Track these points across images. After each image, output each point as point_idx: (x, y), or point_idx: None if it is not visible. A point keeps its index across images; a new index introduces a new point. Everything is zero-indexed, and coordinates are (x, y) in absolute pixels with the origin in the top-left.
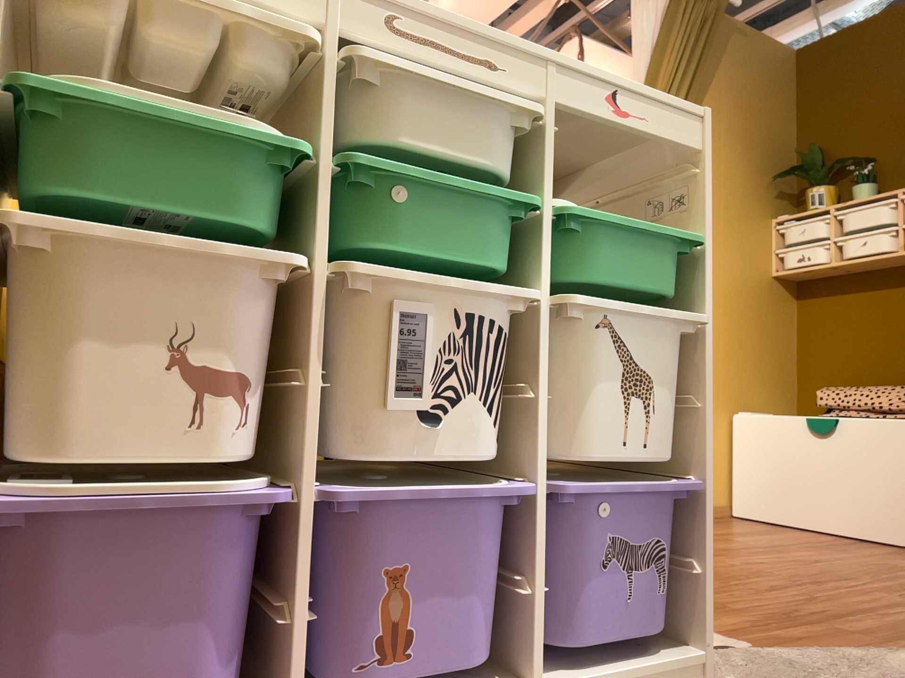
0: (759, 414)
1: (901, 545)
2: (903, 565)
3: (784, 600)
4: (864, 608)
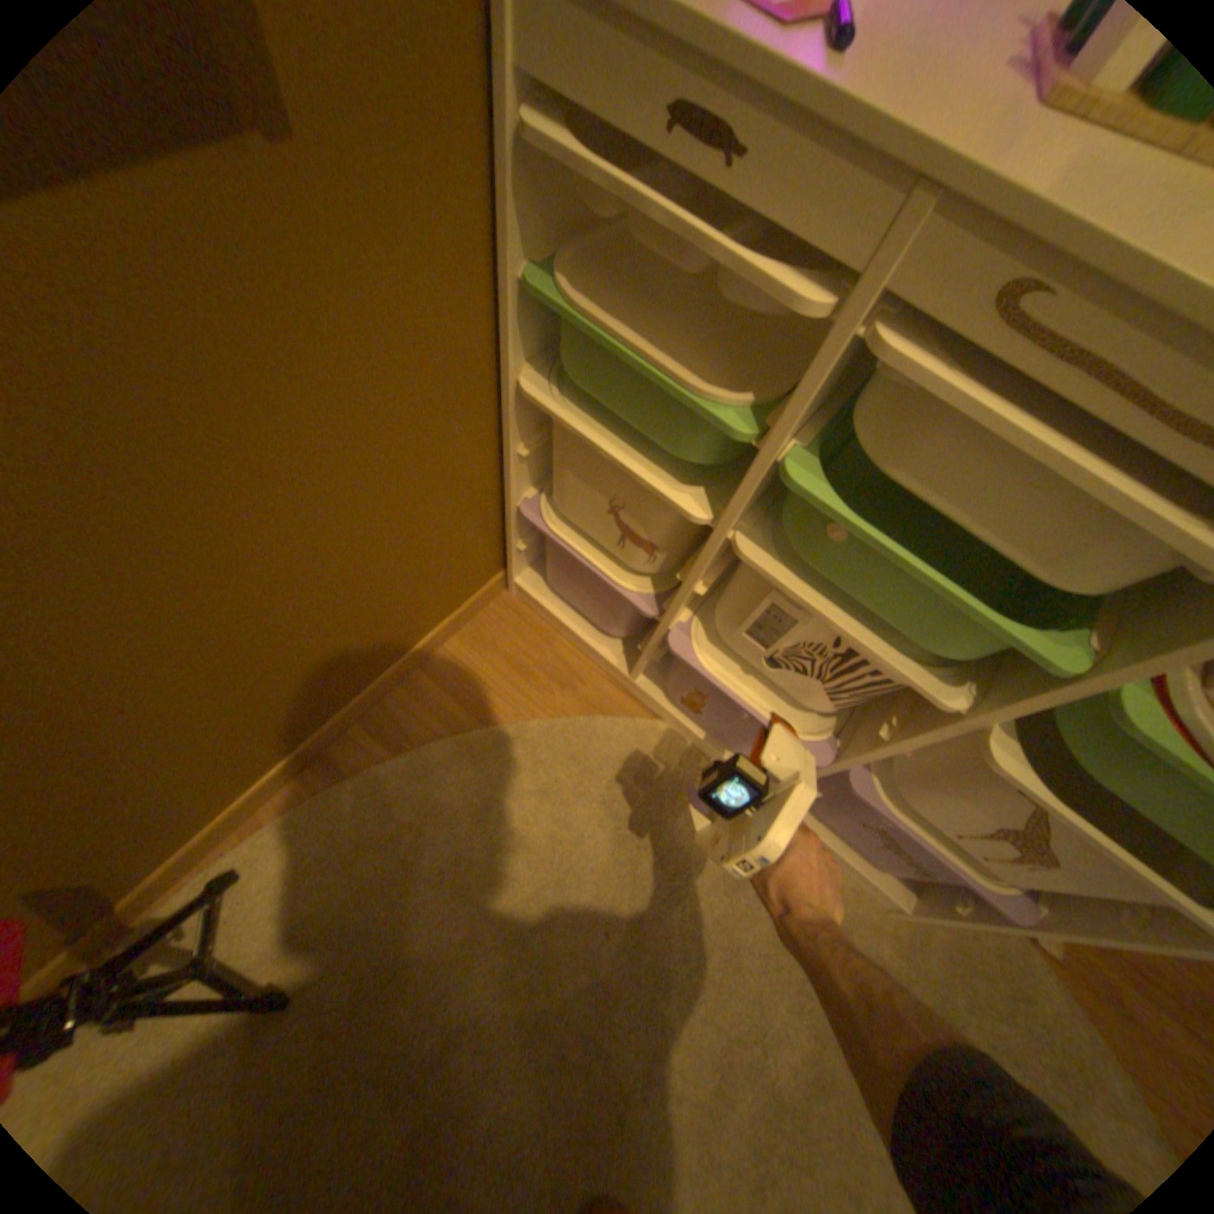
0: None
1: None
2: None
3: None
4: None
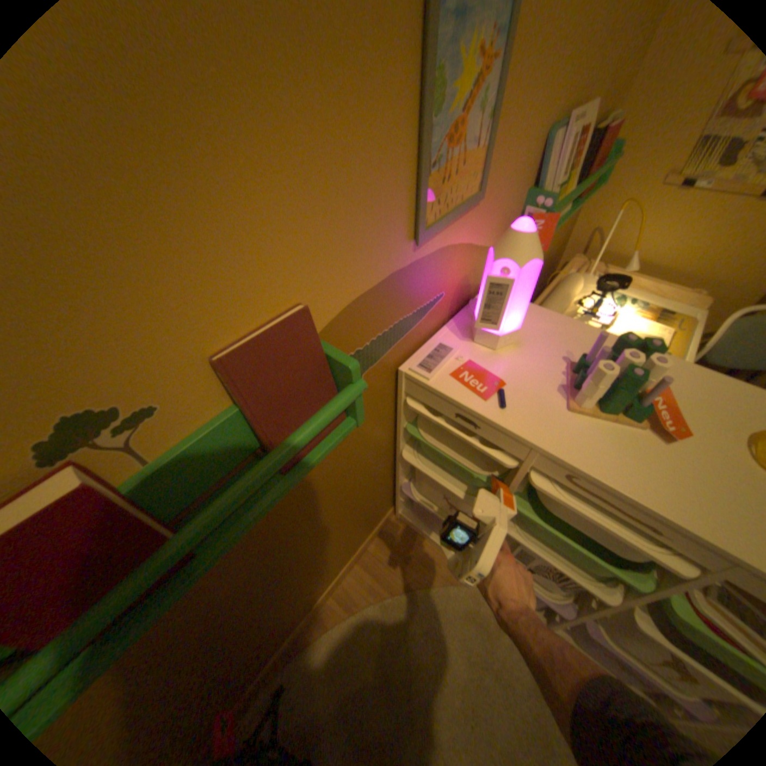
0: None
1: None
2: None
3: None
4: None
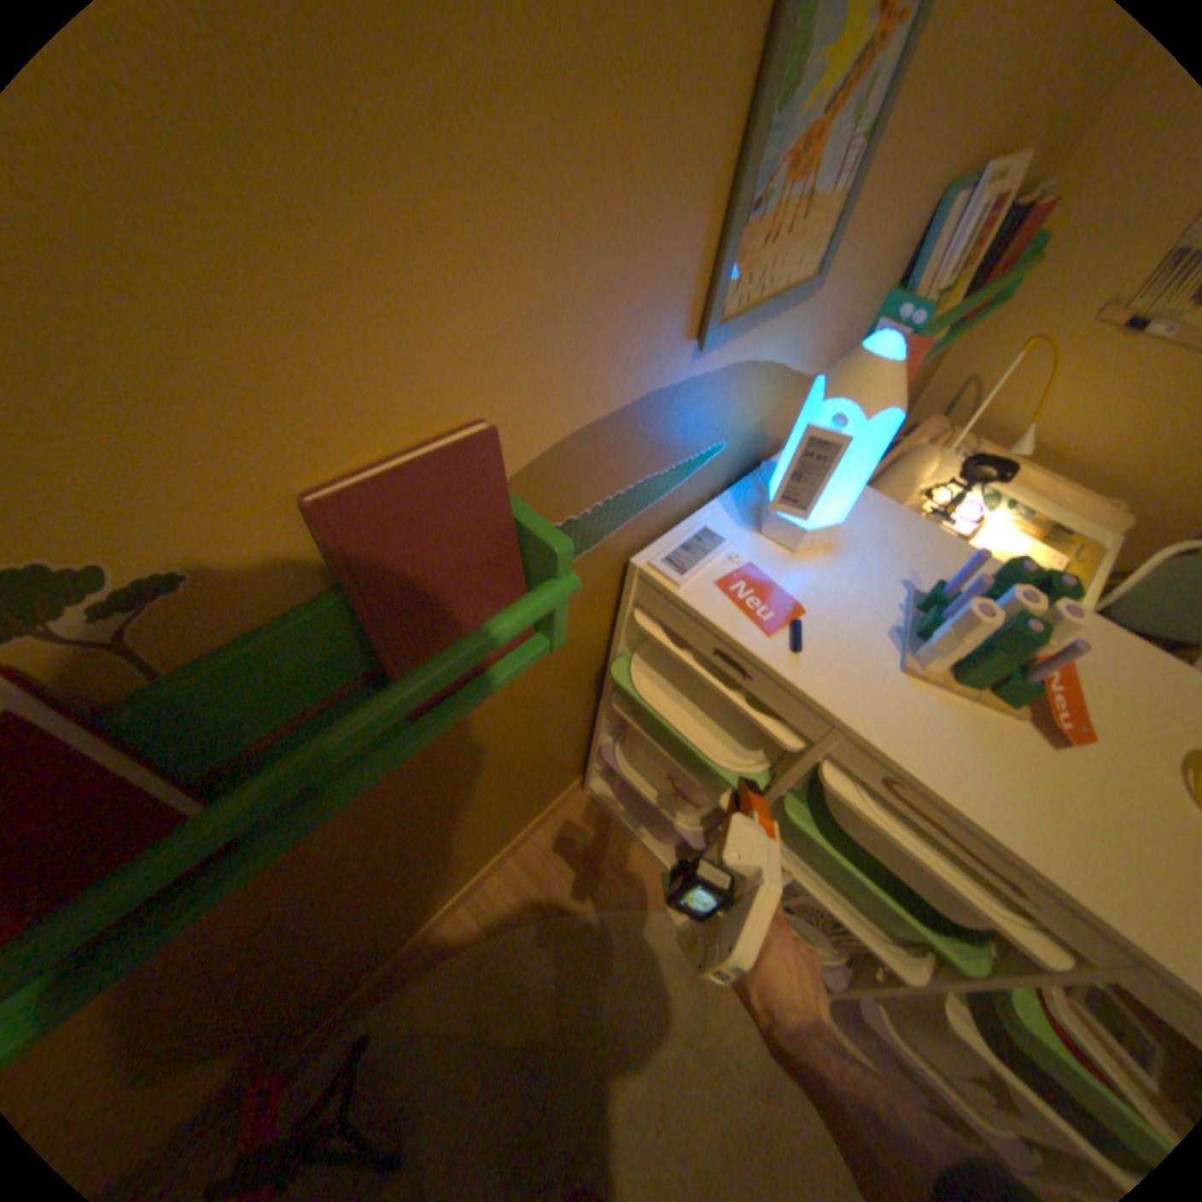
0: None
1: None
2: None
3: None
4: None
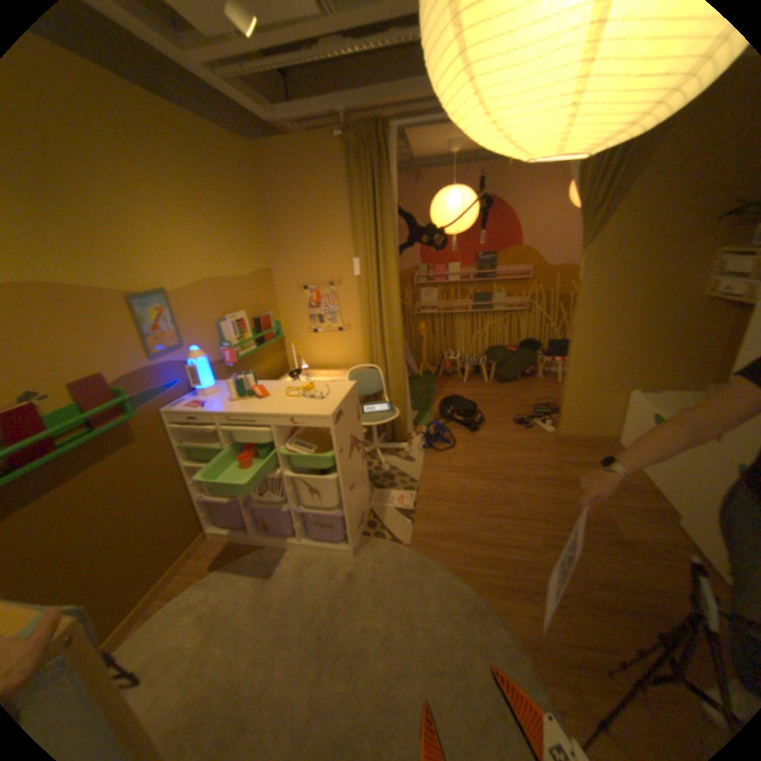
0: (663, 393)
1: (674, 510)
2: (618, 528)
3: (476, 529)
4: (501, 548)
